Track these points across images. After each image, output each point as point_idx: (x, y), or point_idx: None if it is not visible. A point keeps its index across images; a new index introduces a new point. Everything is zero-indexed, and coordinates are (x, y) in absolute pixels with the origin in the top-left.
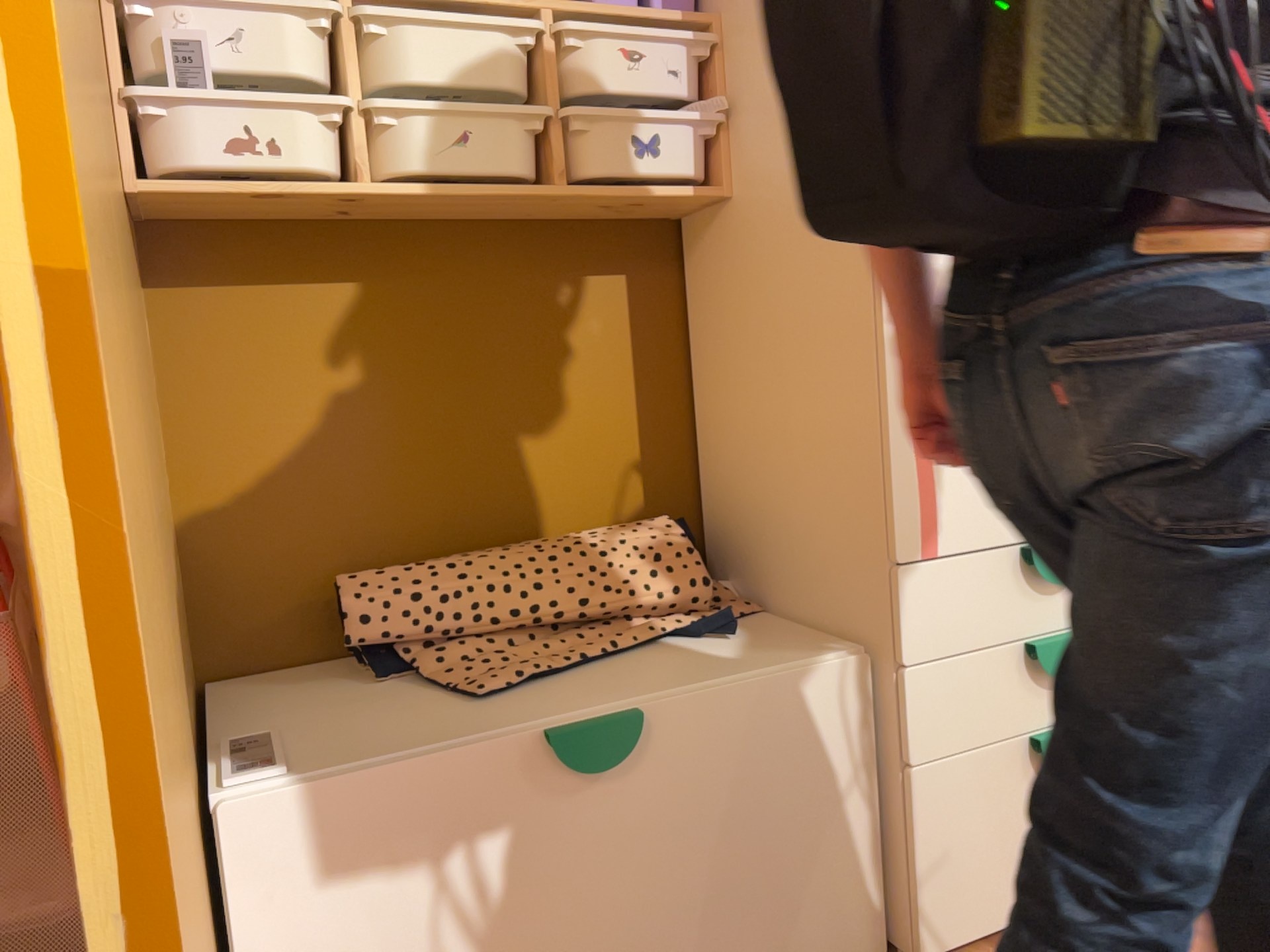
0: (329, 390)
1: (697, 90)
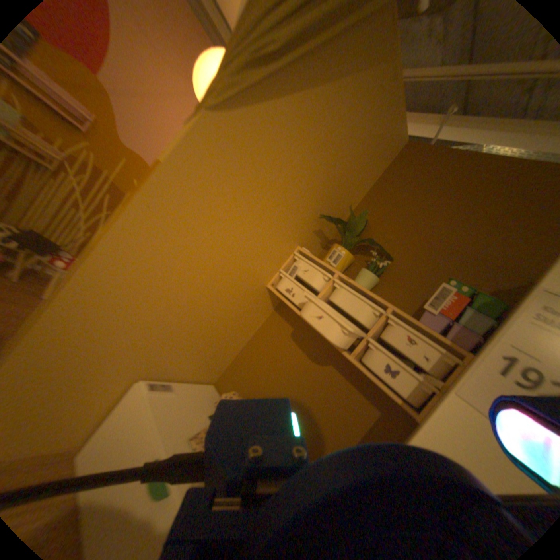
0: (280, 358)
1: (438, 374)
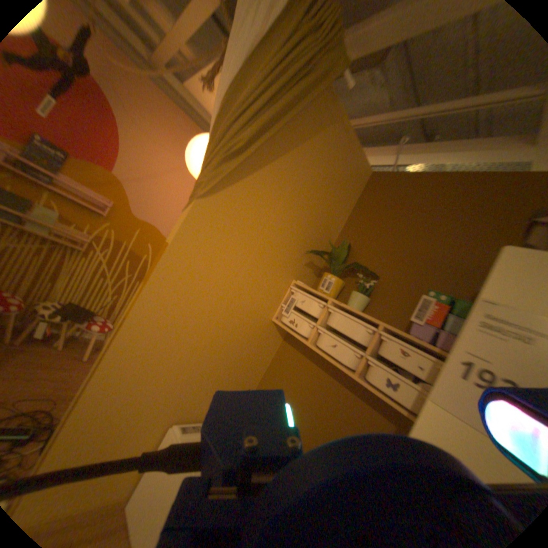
0: (295, 385)
1: (435, 381)
